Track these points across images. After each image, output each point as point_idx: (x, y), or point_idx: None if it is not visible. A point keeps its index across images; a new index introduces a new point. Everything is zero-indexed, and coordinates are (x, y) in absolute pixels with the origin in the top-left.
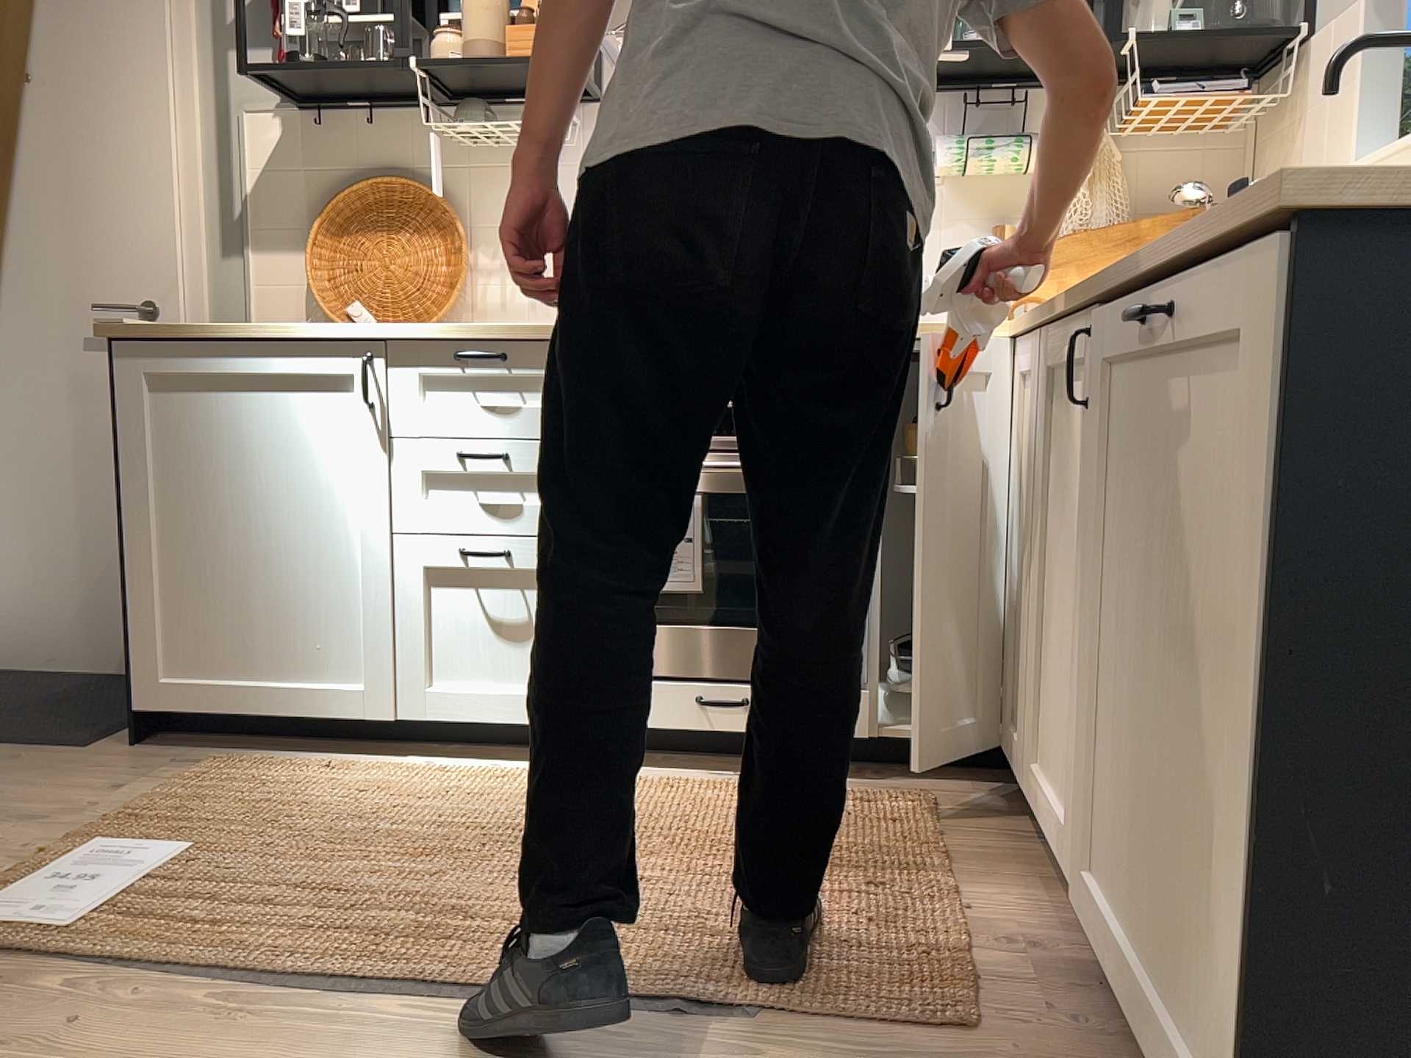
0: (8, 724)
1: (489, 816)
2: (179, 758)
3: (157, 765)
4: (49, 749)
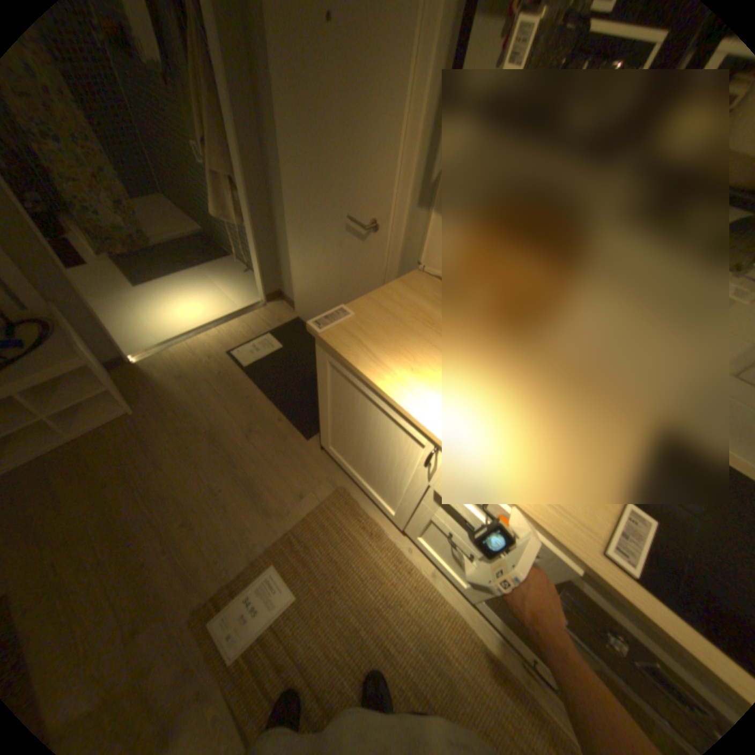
0: (295, 398)
1: (407, 646)
2: (331, 475)
3: (321, 478)
4: (298, 434)
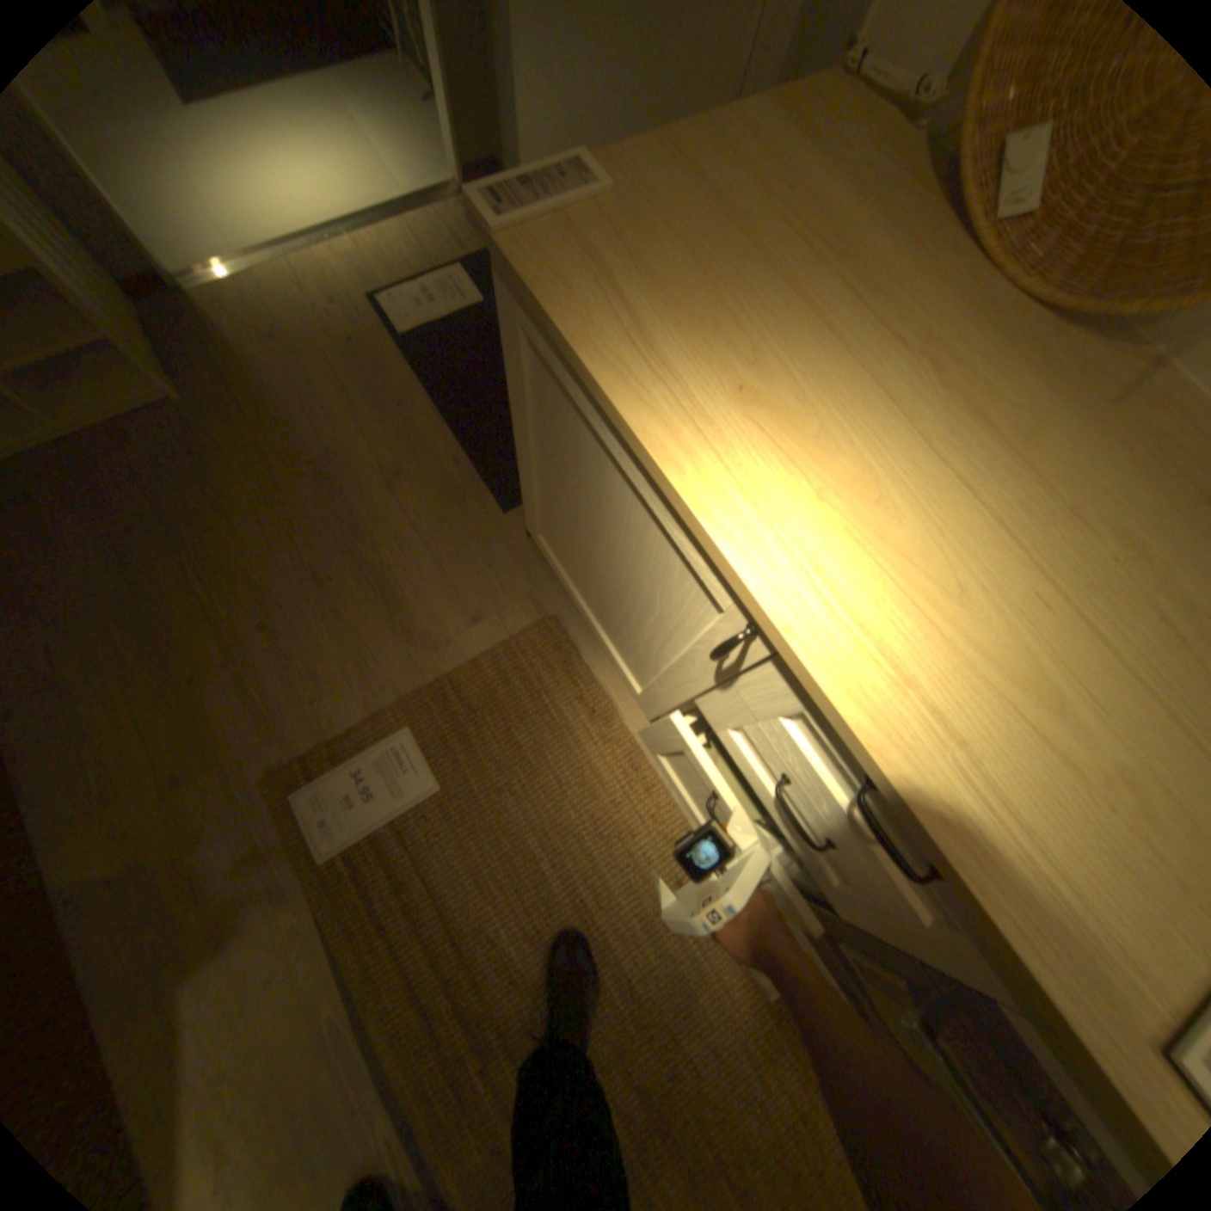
0: (494, 420)
1: (617, 904)
2: (538, 589)
3: (520, 592)
4: (488, 496)
